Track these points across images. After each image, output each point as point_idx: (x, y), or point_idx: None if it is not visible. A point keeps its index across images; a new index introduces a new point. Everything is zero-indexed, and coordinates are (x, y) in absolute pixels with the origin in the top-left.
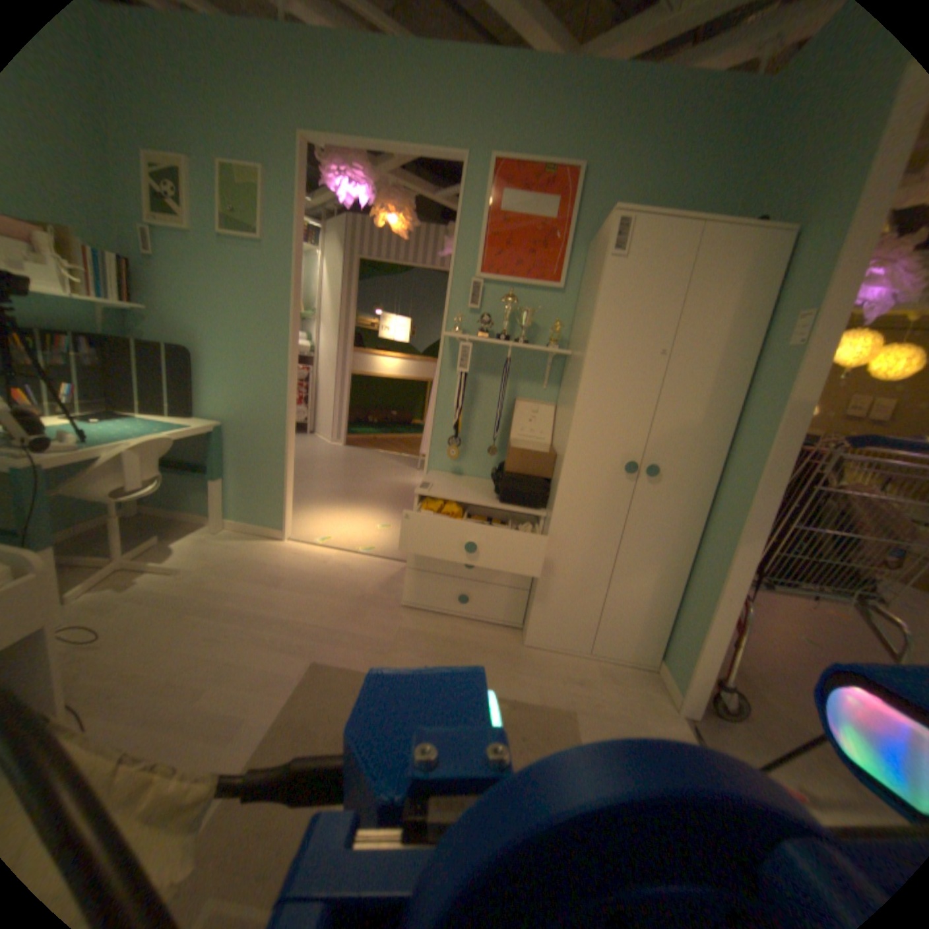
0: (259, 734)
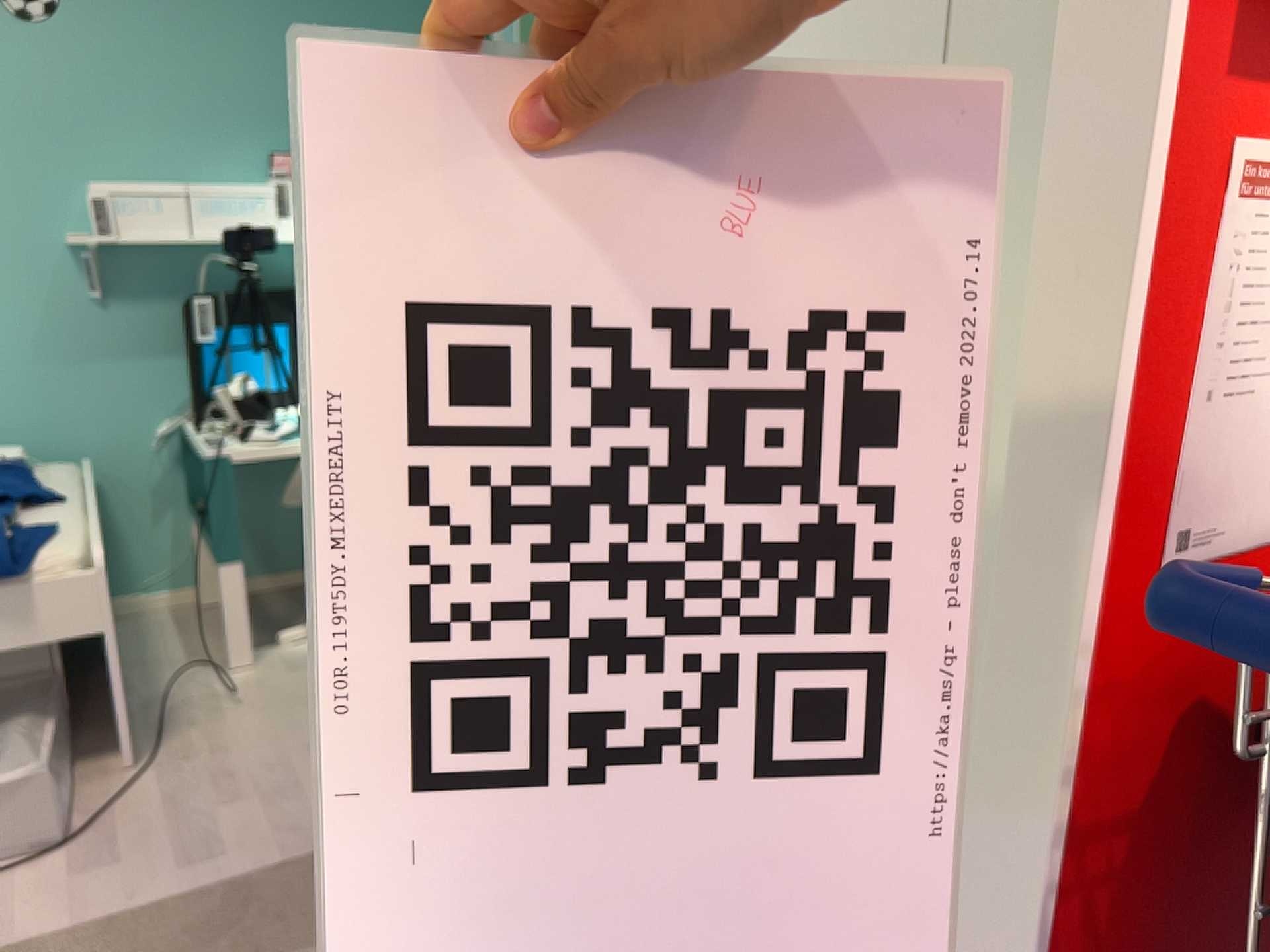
0: (211, 882)
